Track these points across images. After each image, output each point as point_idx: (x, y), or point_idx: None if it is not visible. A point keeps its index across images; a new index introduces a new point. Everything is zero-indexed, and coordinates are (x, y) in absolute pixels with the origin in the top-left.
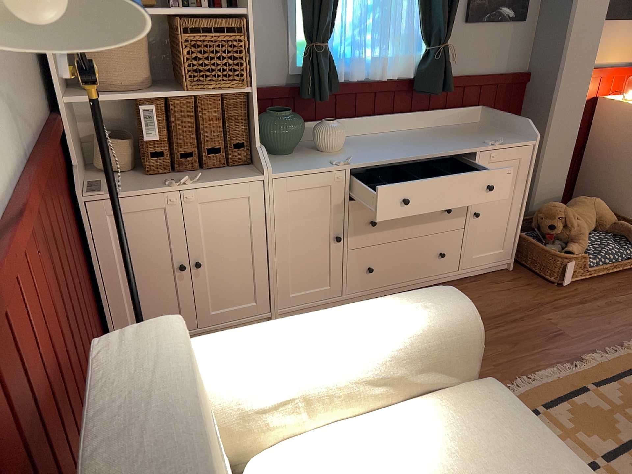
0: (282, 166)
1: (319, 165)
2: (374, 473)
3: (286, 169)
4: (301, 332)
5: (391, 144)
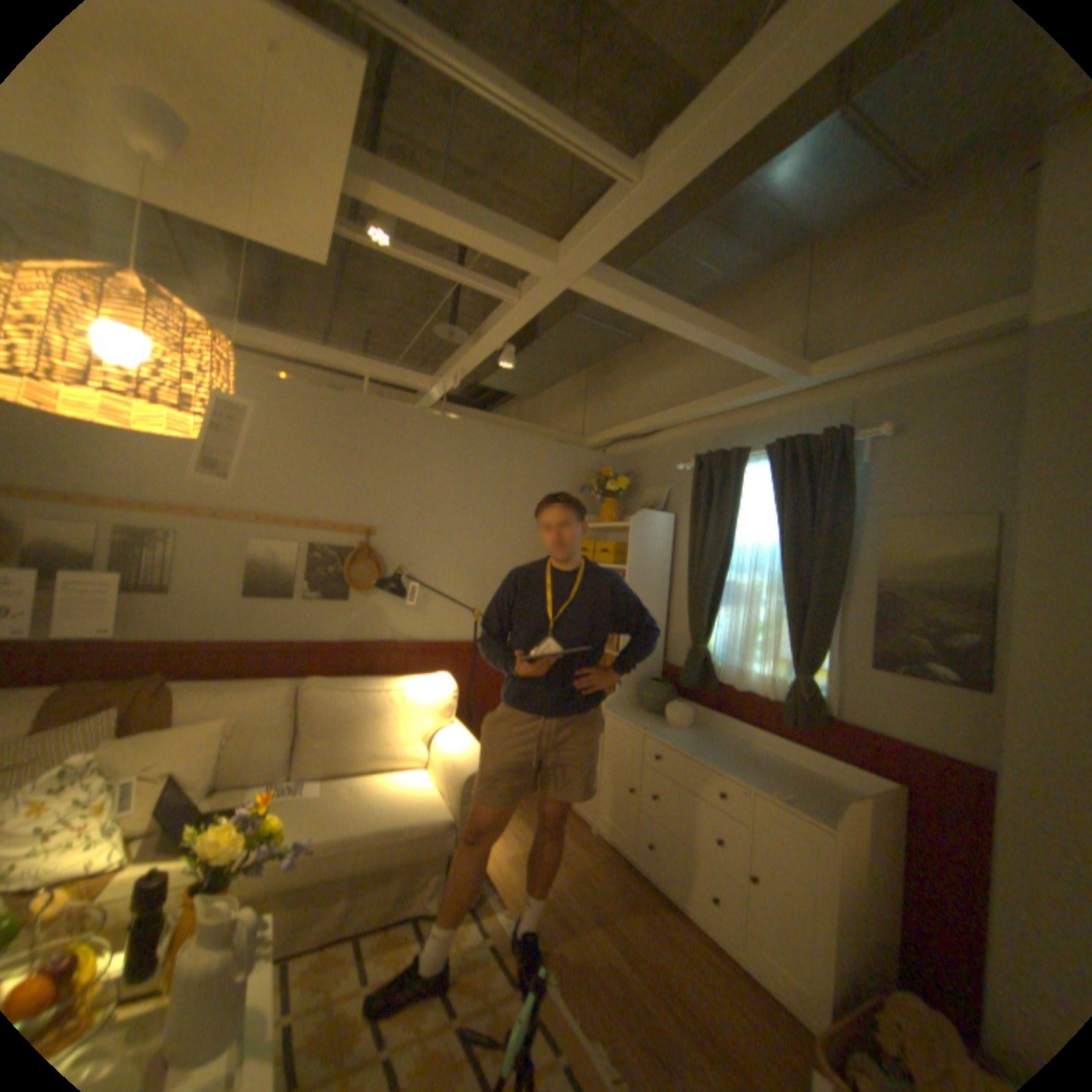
0: (625, 713)
1: (636, 722)
2: (397, 781)
3: (618, 714)
4: (454, 733)
5: (720, 749)
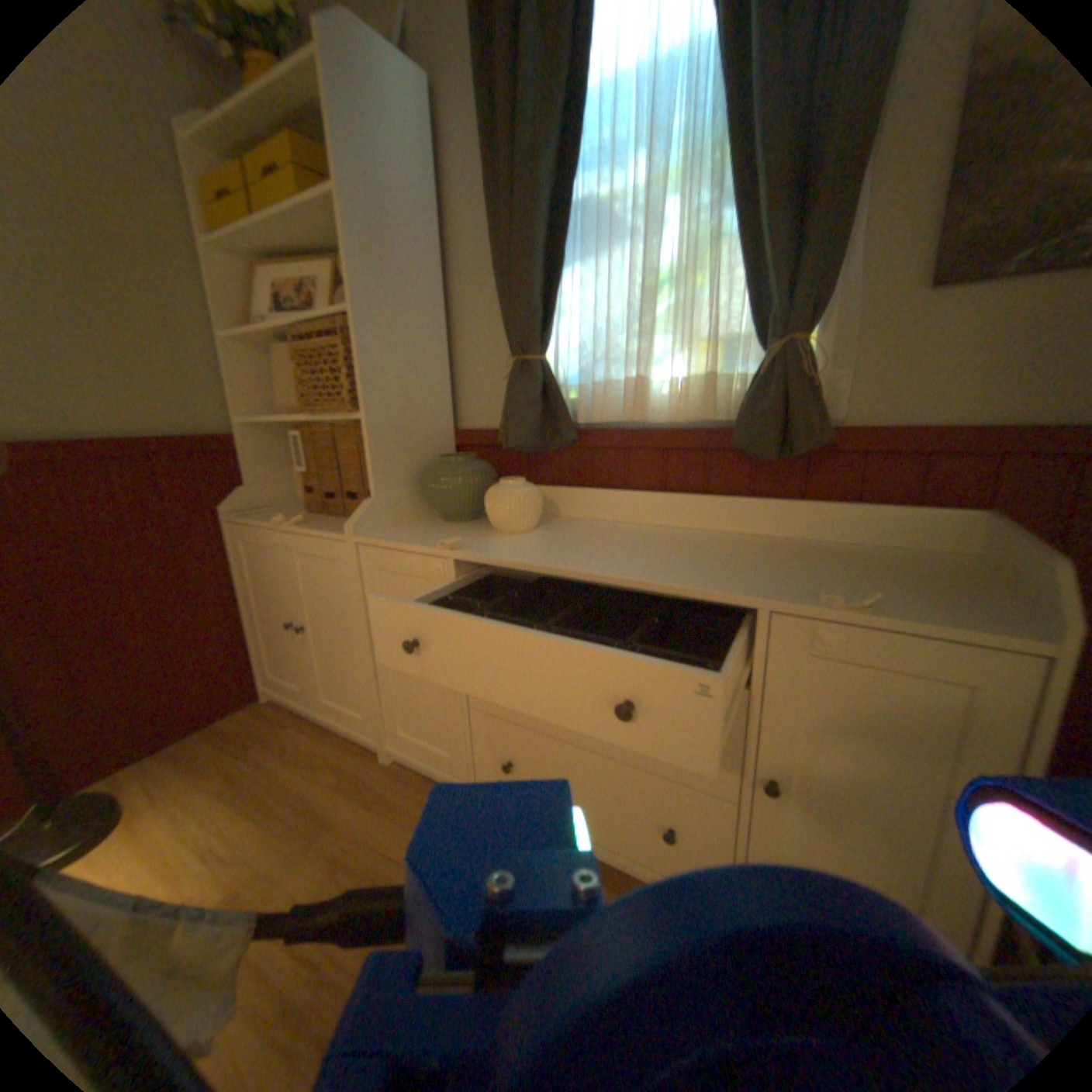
0: (403, 531)
1: (432, 541)
2: None
3: (390, 535)
4: None
5: (620, 544)
